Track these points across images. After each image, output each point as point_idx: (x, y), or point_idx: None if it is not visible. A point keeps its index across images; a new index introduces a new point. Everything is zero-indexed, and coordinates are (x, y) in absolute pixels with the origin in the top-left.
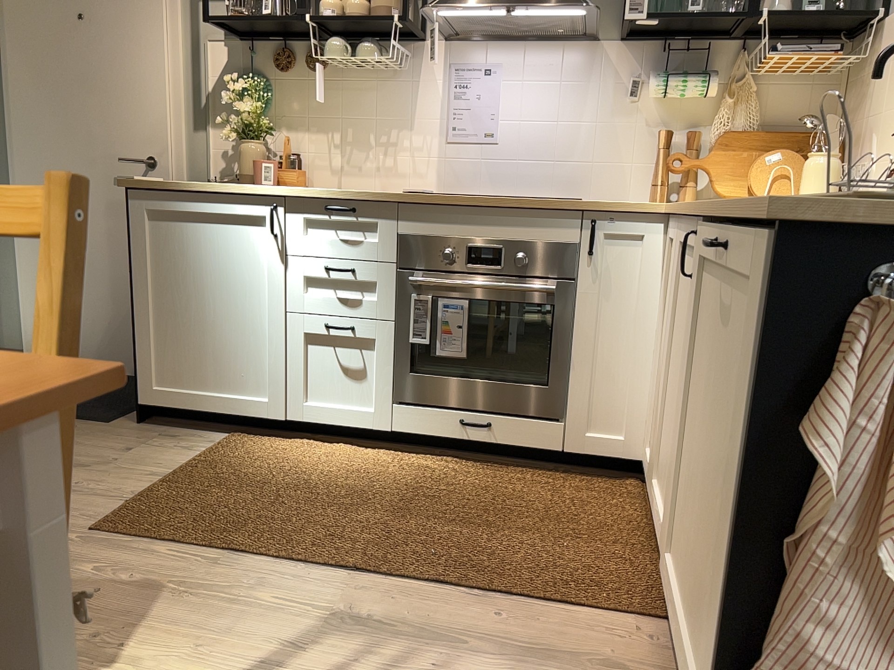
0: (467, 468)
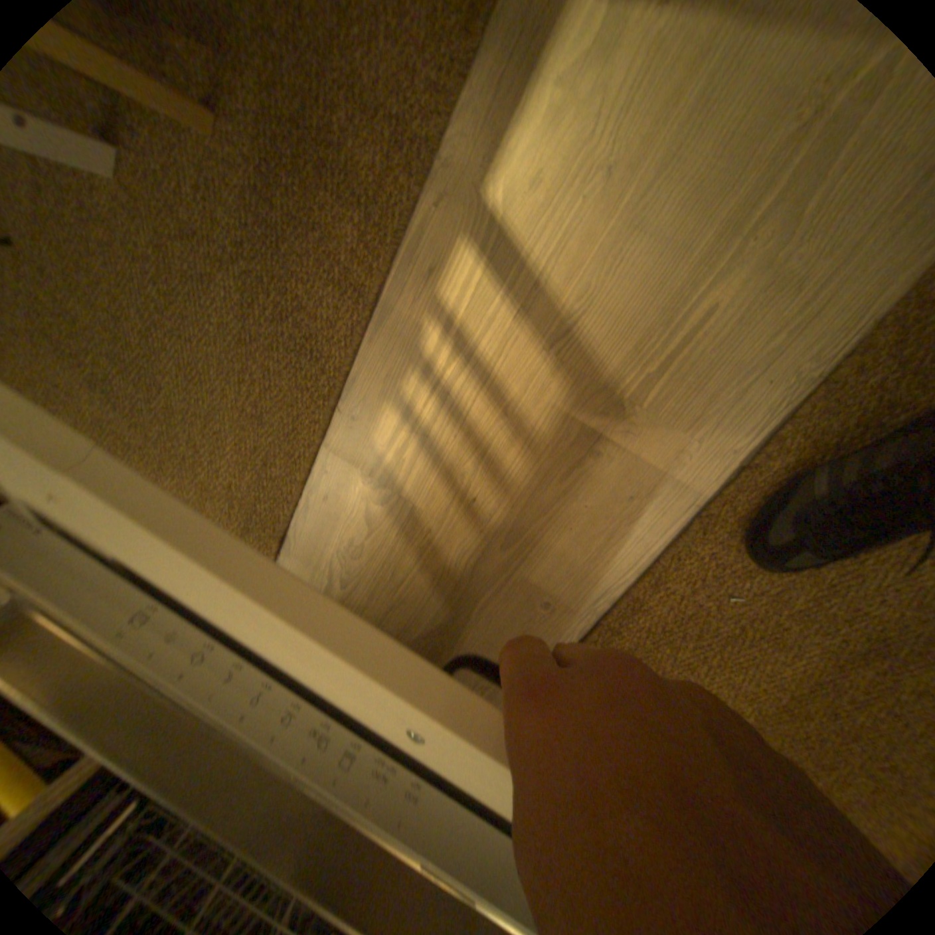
0: None
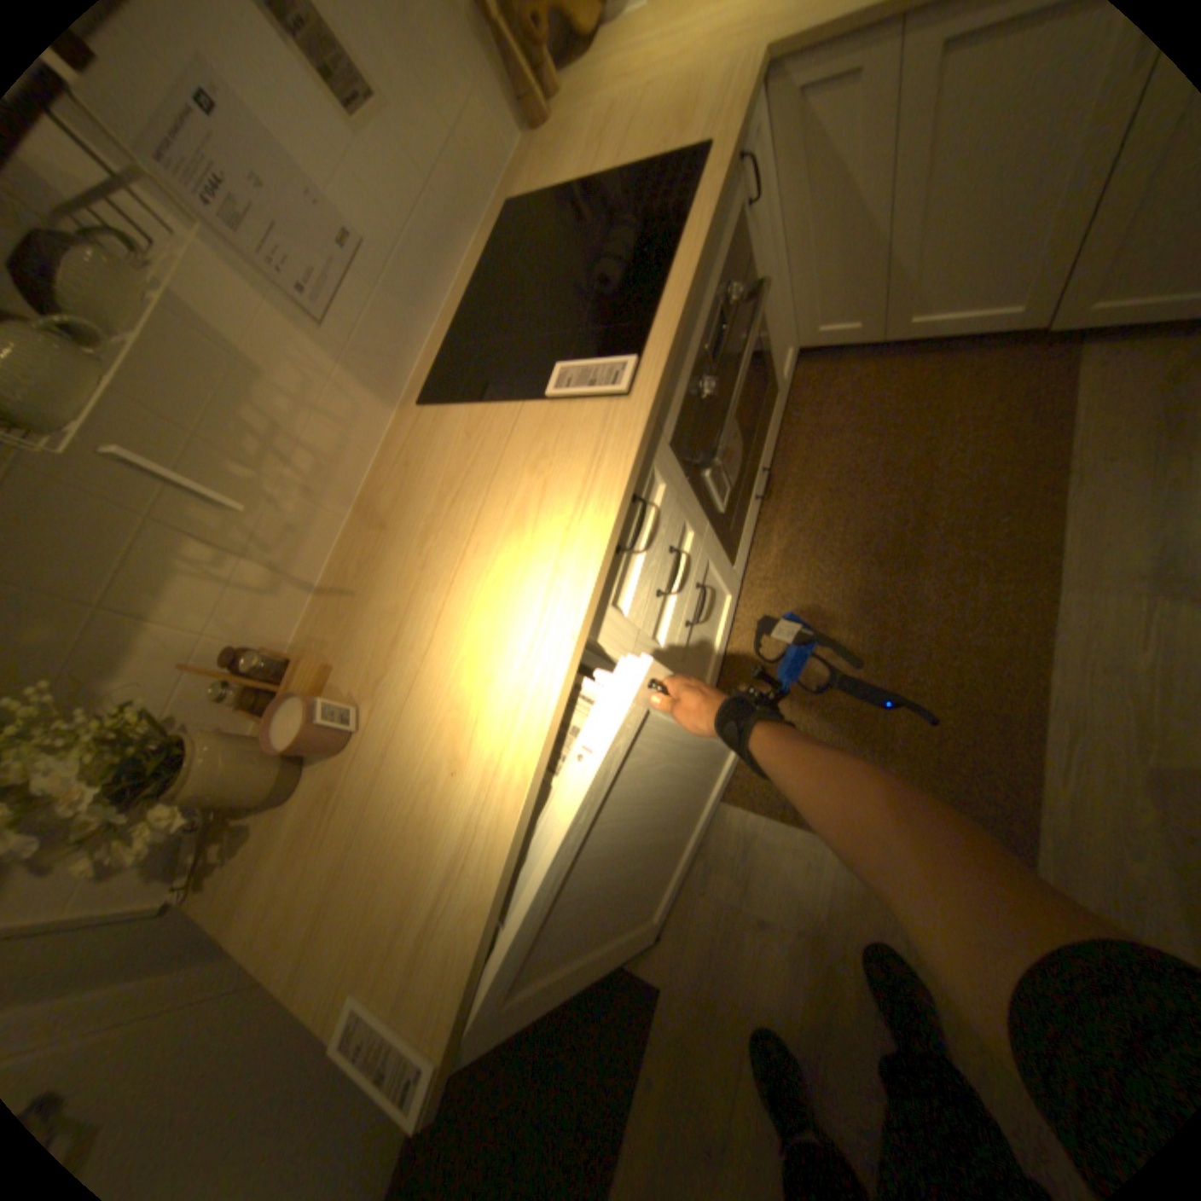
0: (774, 515)
